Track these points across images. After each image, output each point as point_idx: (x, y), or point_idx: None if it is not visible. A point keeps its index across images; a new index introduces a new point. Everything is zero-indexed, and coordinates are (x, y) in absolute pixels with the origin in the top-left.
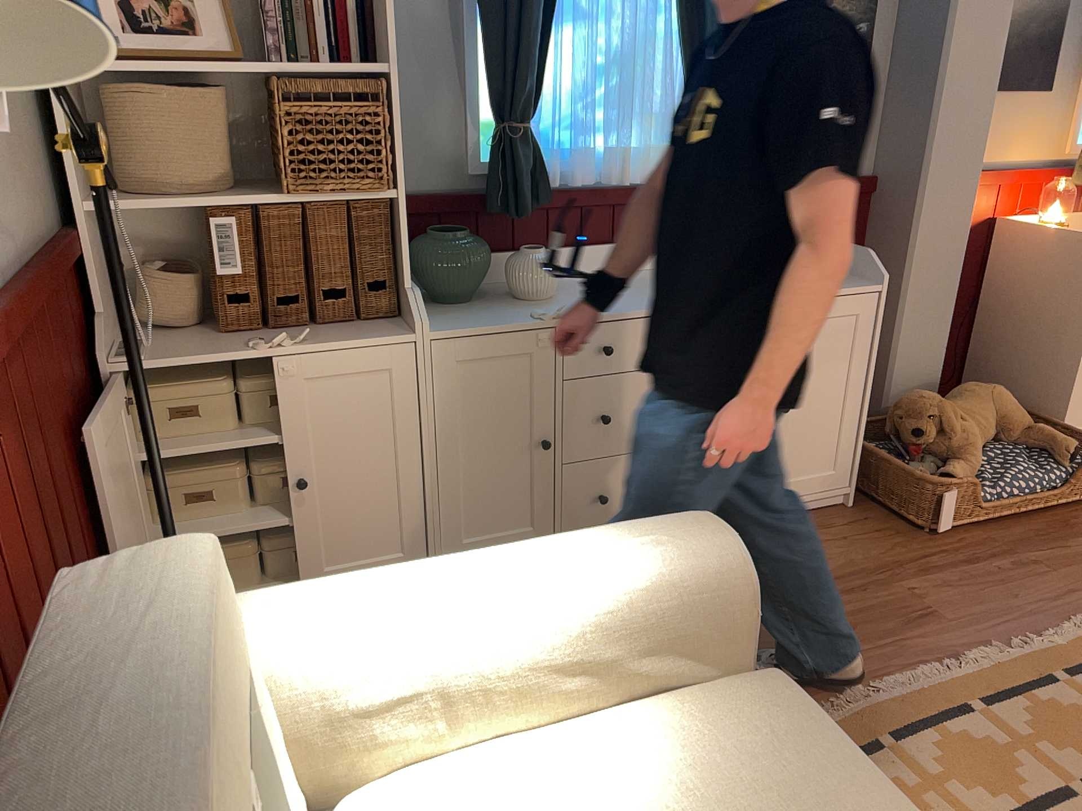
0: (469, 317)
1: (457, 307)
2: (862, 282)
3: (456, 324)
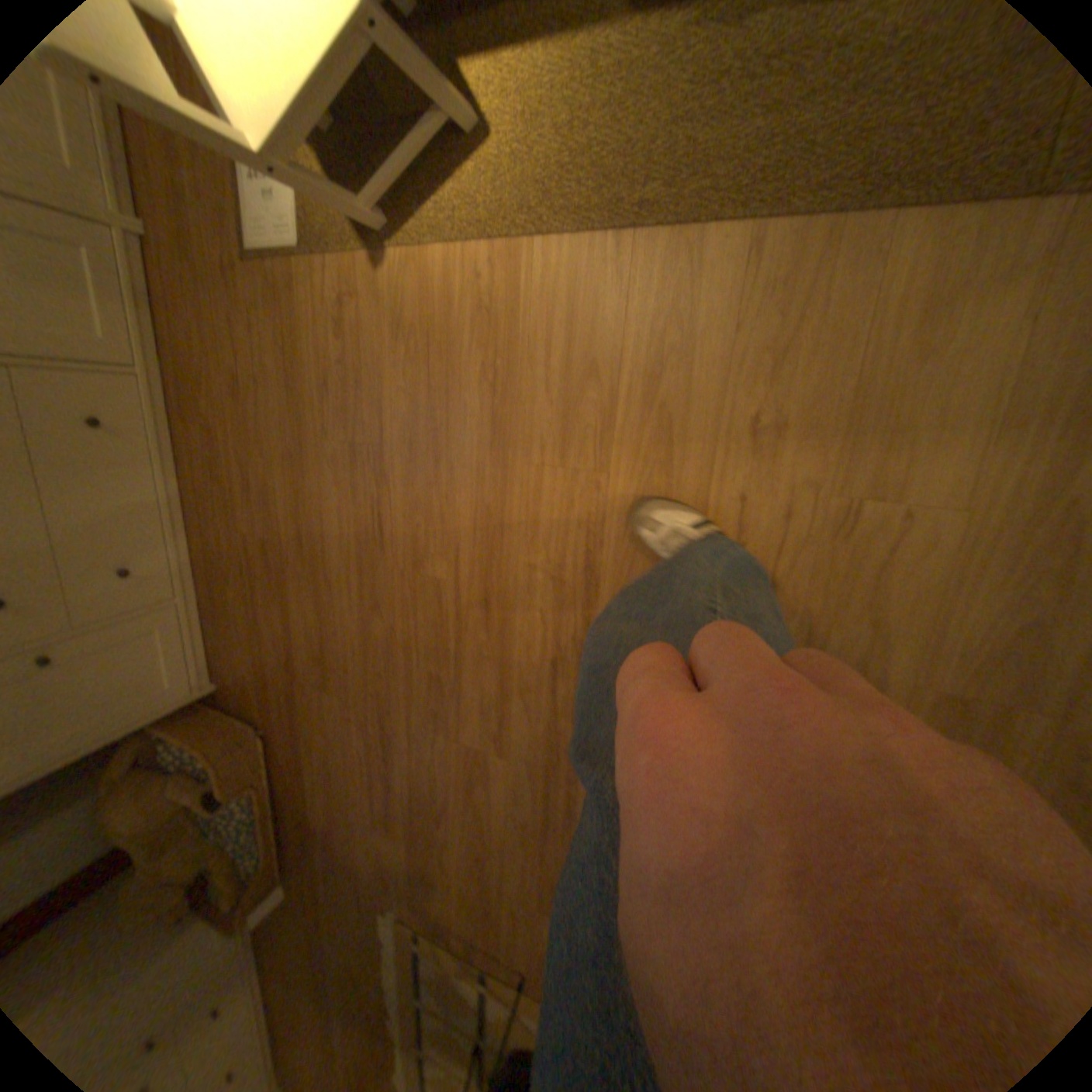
0: None
1: None
2: None
3: None
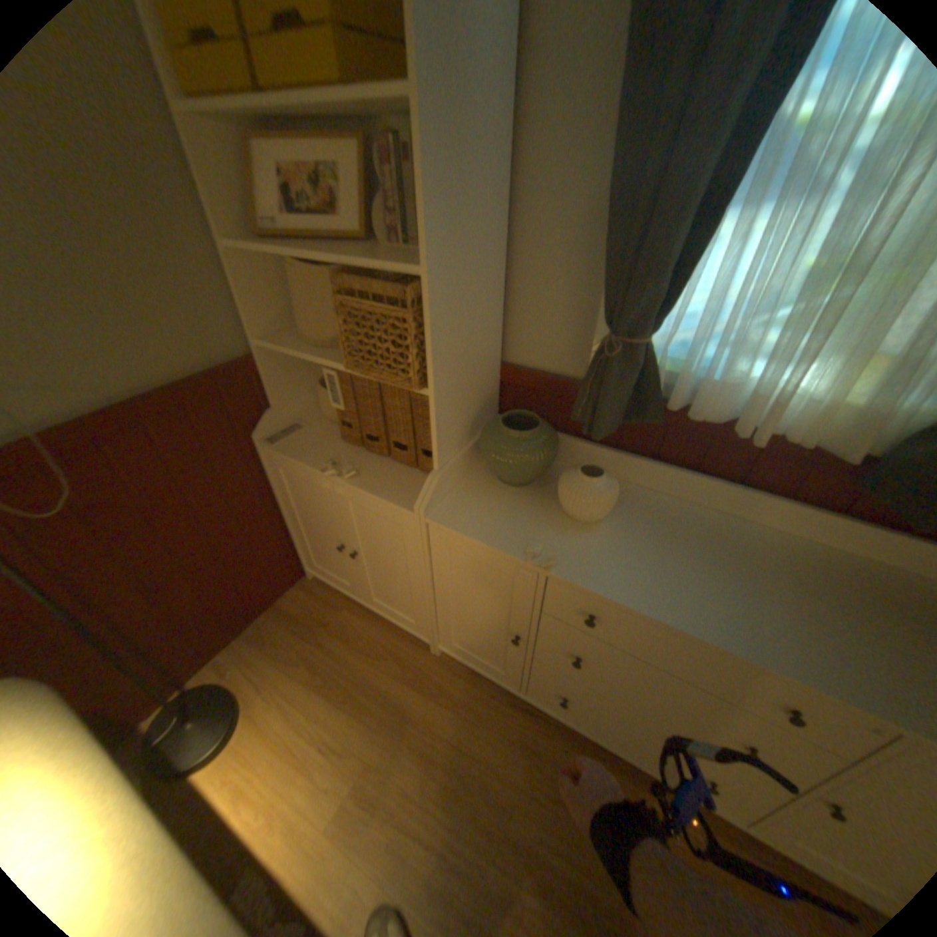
0: (485, 514)
1: (500, 492)
2: None
3: (460, 519)
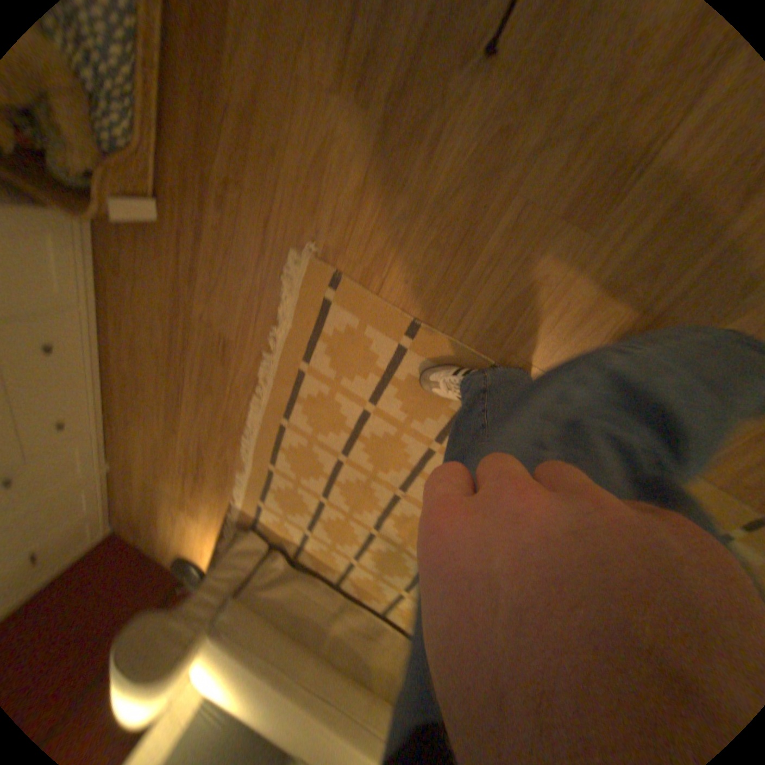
0: None
1: None
2: None
3: None
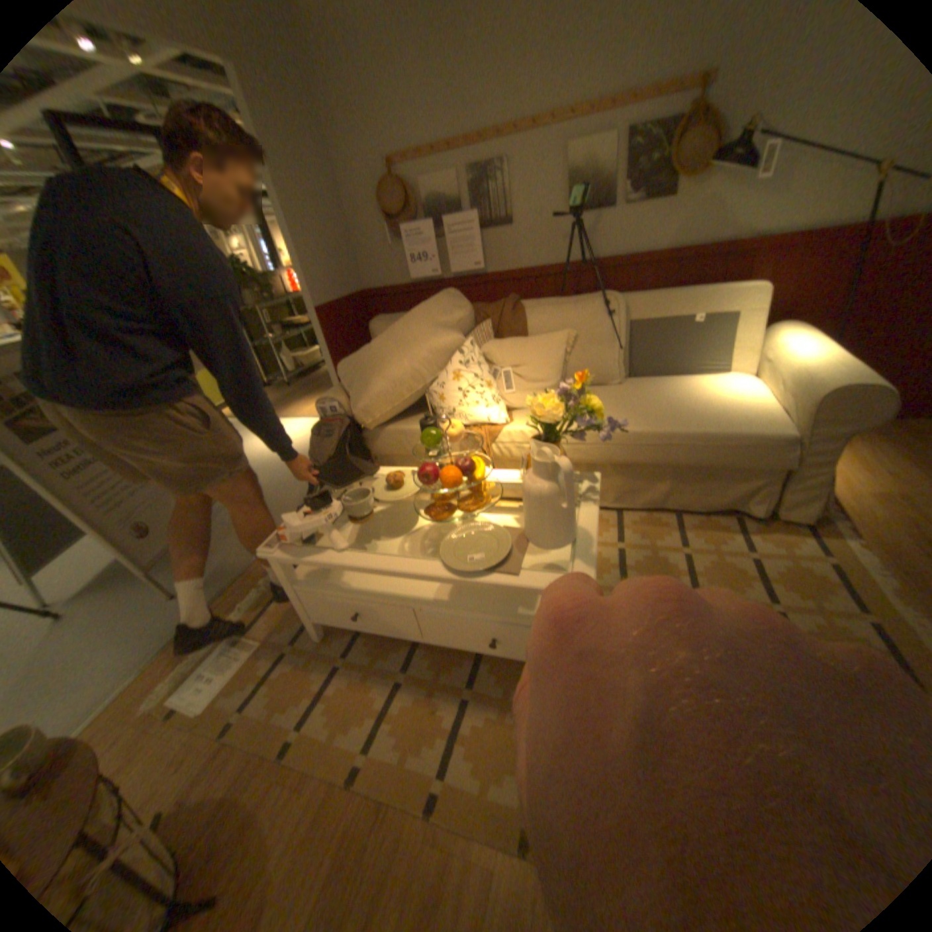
0: None
1: None
2: None
3: None
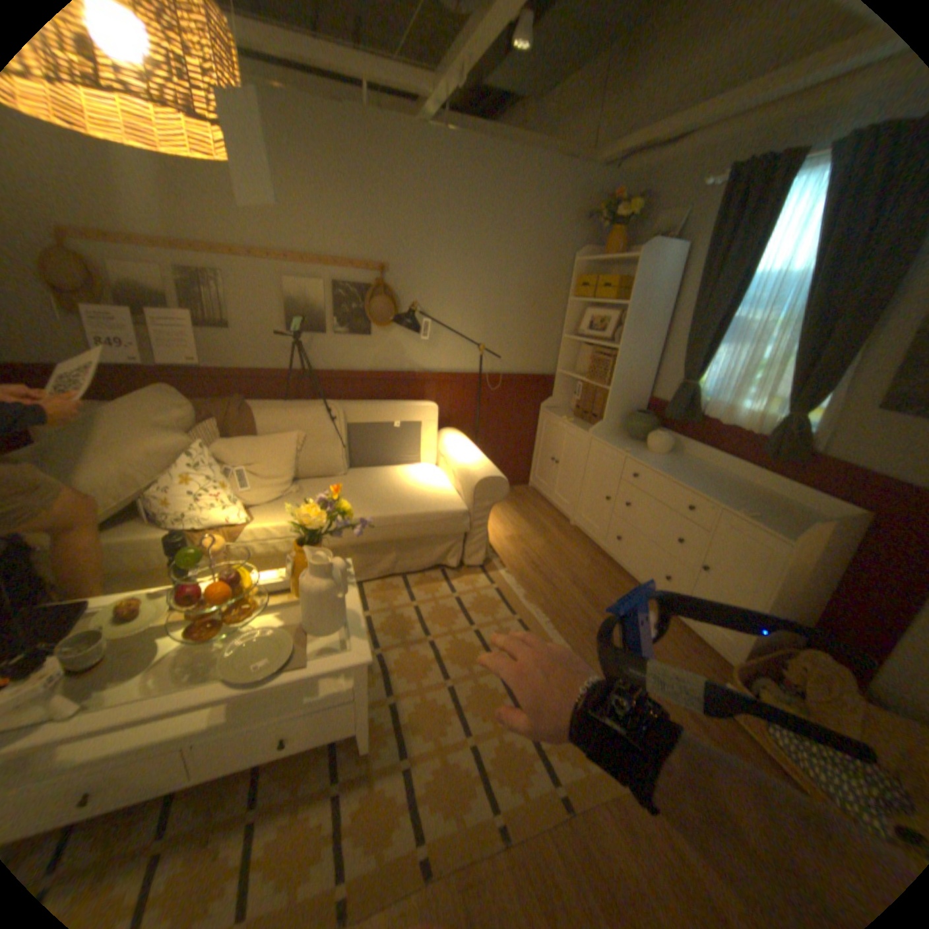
0: (614, 441)
1: (625, 440)
2: (795, 538)
3: (603, 439)
